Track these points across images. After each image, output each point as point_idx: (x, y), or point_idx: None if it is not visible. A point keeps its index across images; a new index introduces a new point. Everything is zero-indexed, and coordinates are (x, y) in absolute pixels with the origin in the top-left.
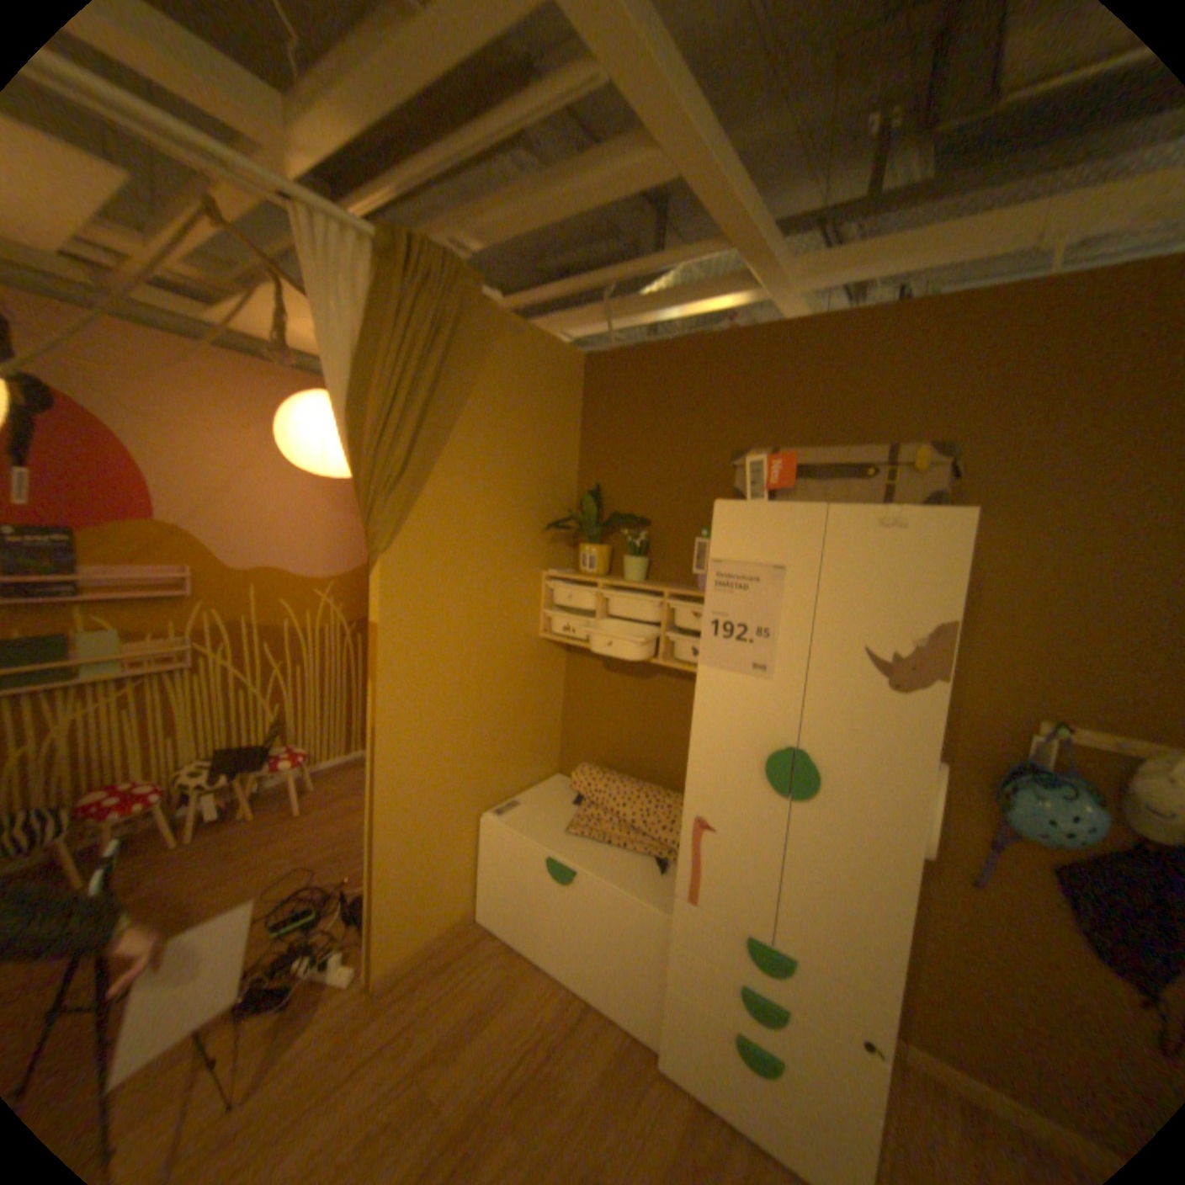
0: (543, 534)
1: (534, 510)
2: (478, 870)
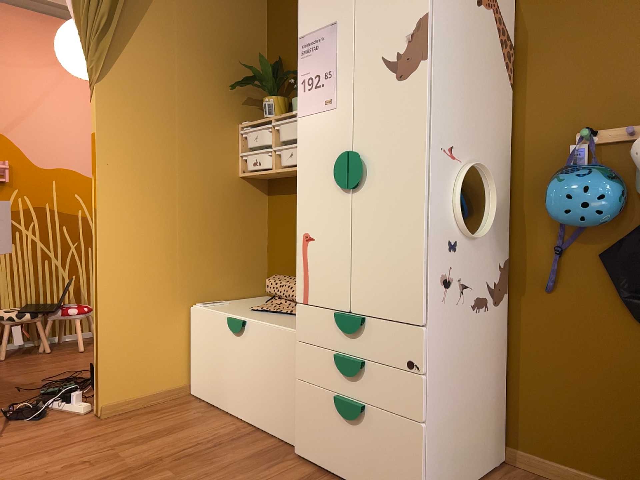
0: (237, 95)
1: (227, 75)
2: (191, 351)
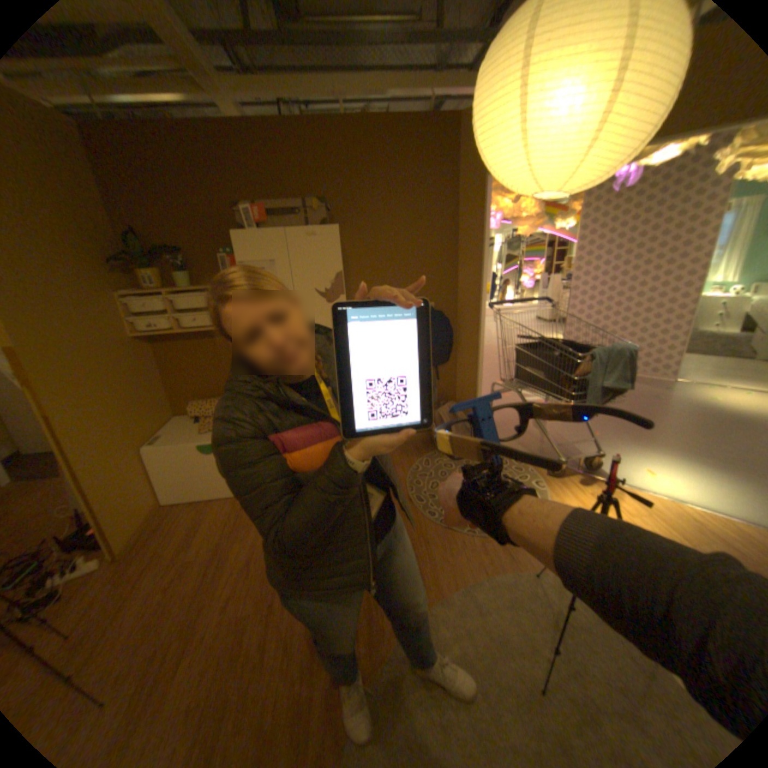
0: (101, 266)
1: (87, 249)
2: (149, 480)
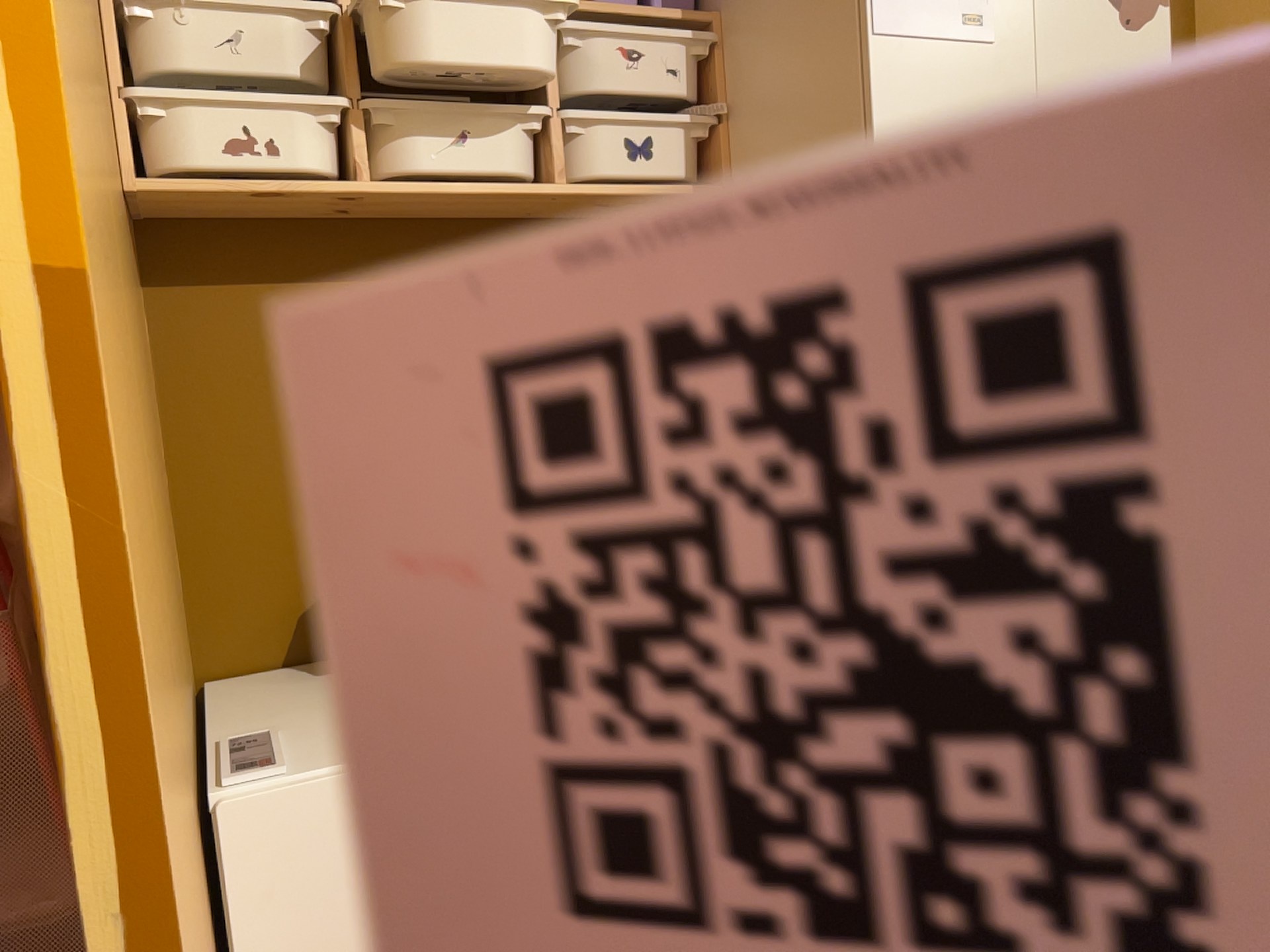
0: None
1: None
2: None
